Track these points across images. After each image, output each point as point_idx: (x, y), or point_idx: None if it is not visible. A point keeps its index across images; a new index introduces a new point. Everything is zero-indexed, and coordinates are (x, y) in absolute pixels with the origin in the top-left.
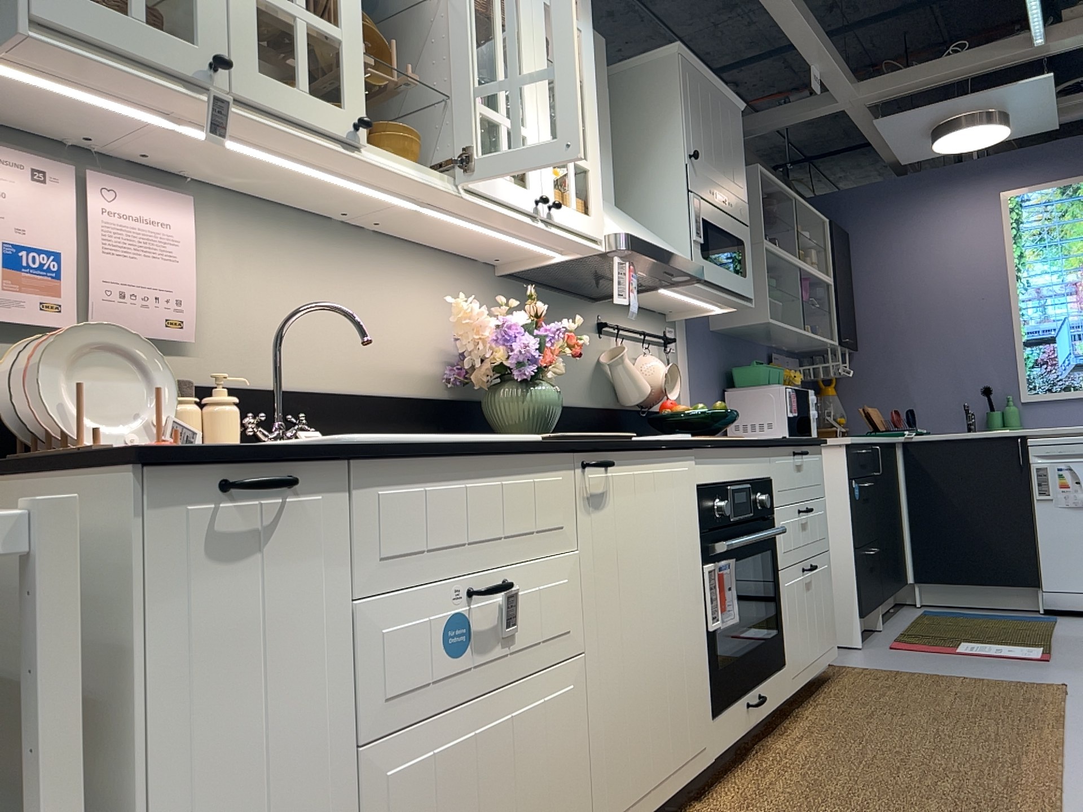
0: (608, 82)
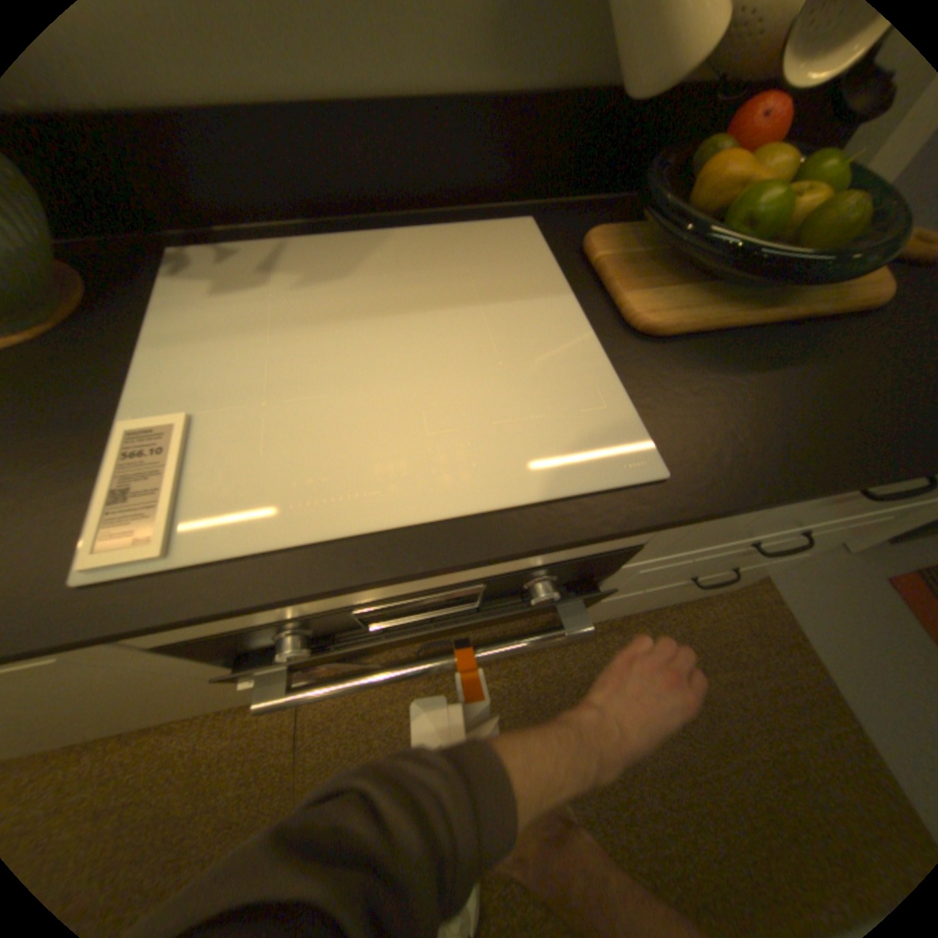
0: None
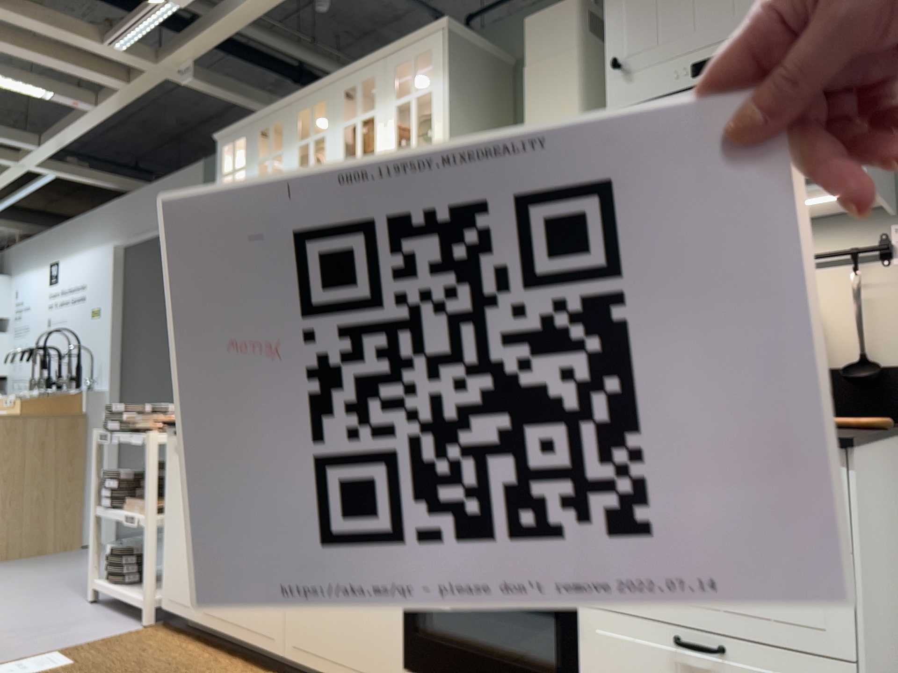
0: (581, 36)
